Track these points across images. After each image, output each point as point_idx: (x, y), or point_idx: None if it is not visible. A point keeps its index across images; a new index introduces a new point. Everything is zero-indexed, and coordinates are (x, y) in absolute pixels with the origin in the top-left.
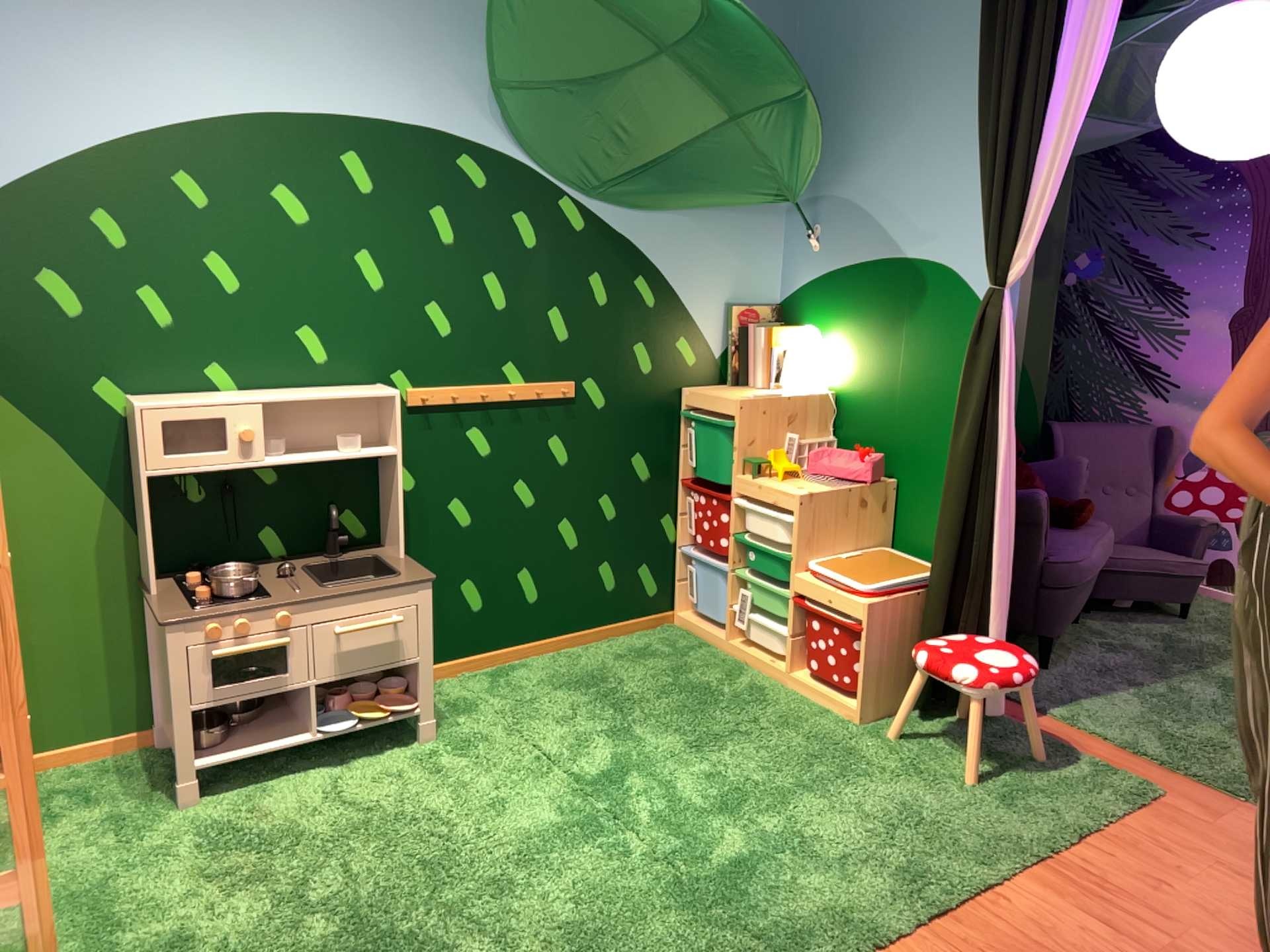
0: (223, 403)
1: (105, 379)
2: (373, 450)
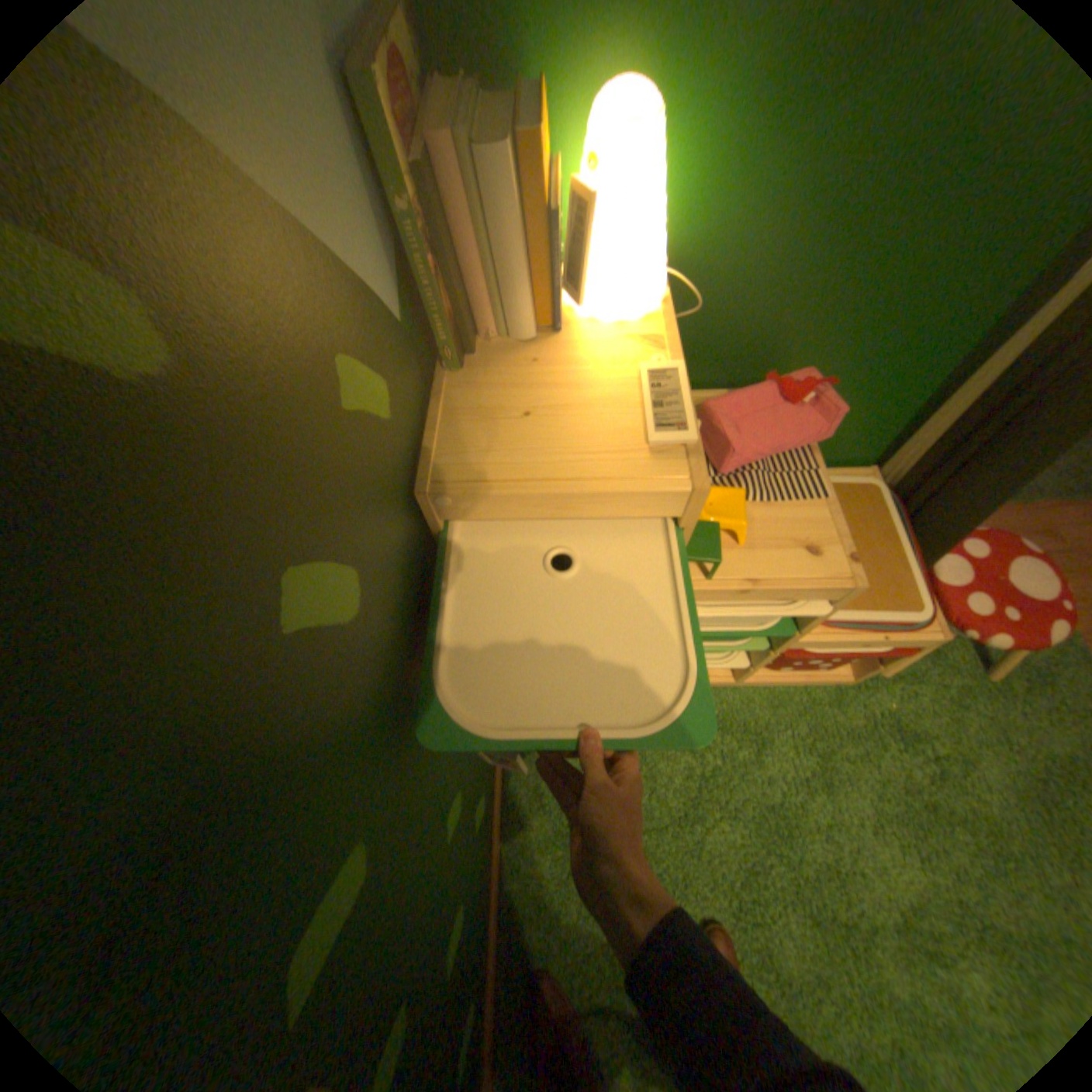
0: None
1: None
2: None
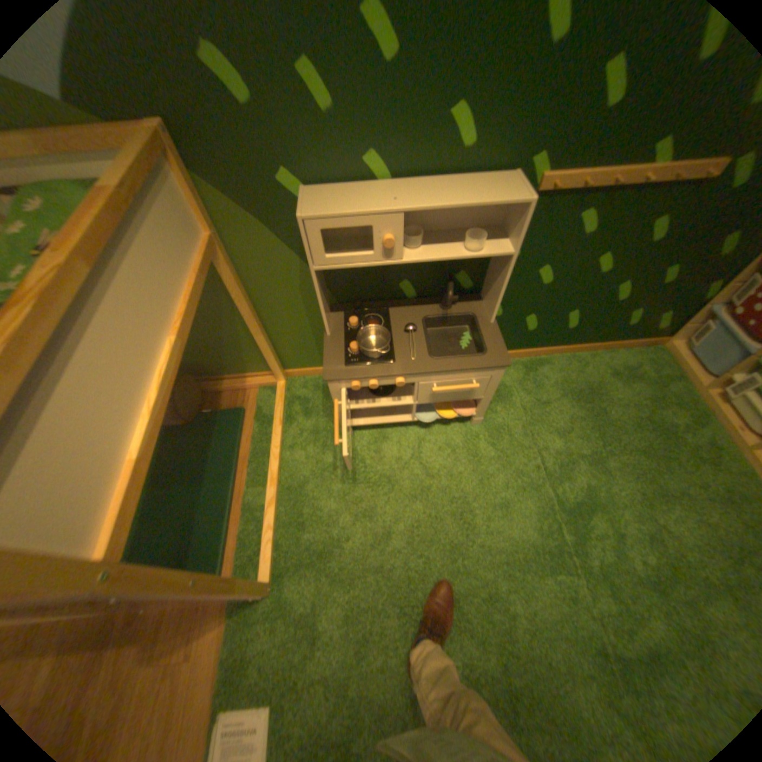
0: (370, 212)
1: (281, 169)
2: (494, 246)
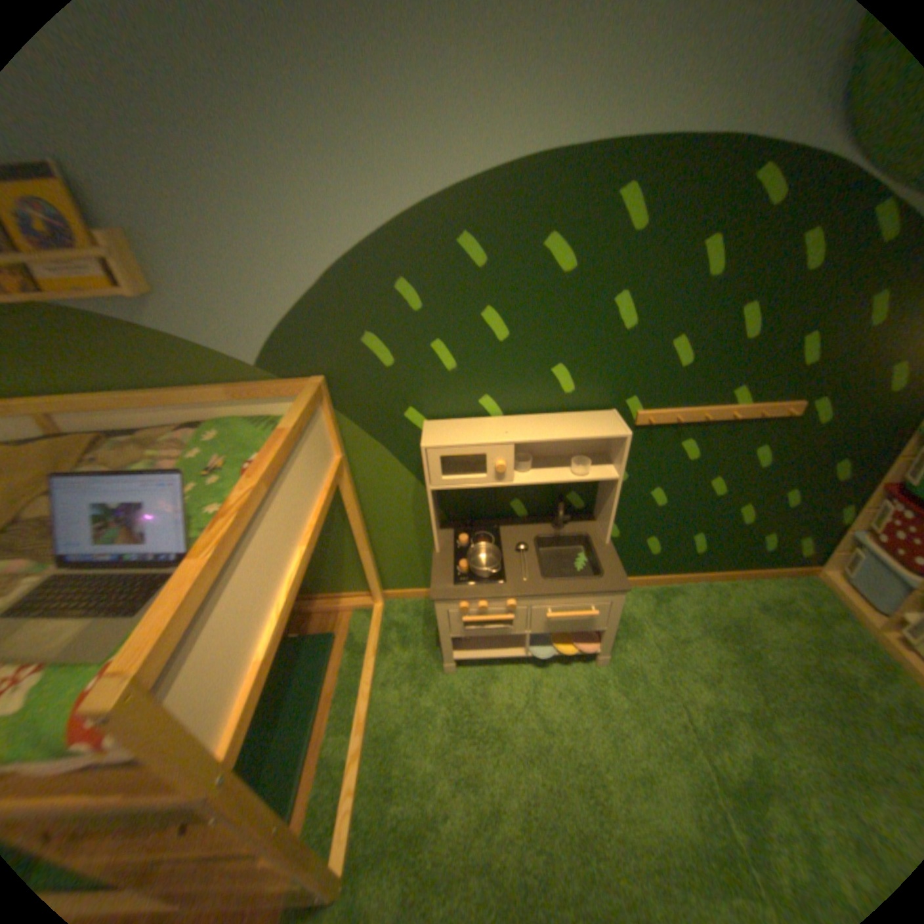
0: (484, 443)
1: (409, 409)
2: (599, 471)
